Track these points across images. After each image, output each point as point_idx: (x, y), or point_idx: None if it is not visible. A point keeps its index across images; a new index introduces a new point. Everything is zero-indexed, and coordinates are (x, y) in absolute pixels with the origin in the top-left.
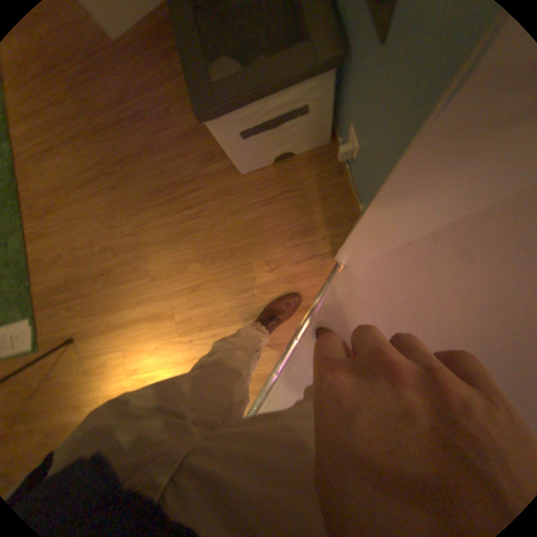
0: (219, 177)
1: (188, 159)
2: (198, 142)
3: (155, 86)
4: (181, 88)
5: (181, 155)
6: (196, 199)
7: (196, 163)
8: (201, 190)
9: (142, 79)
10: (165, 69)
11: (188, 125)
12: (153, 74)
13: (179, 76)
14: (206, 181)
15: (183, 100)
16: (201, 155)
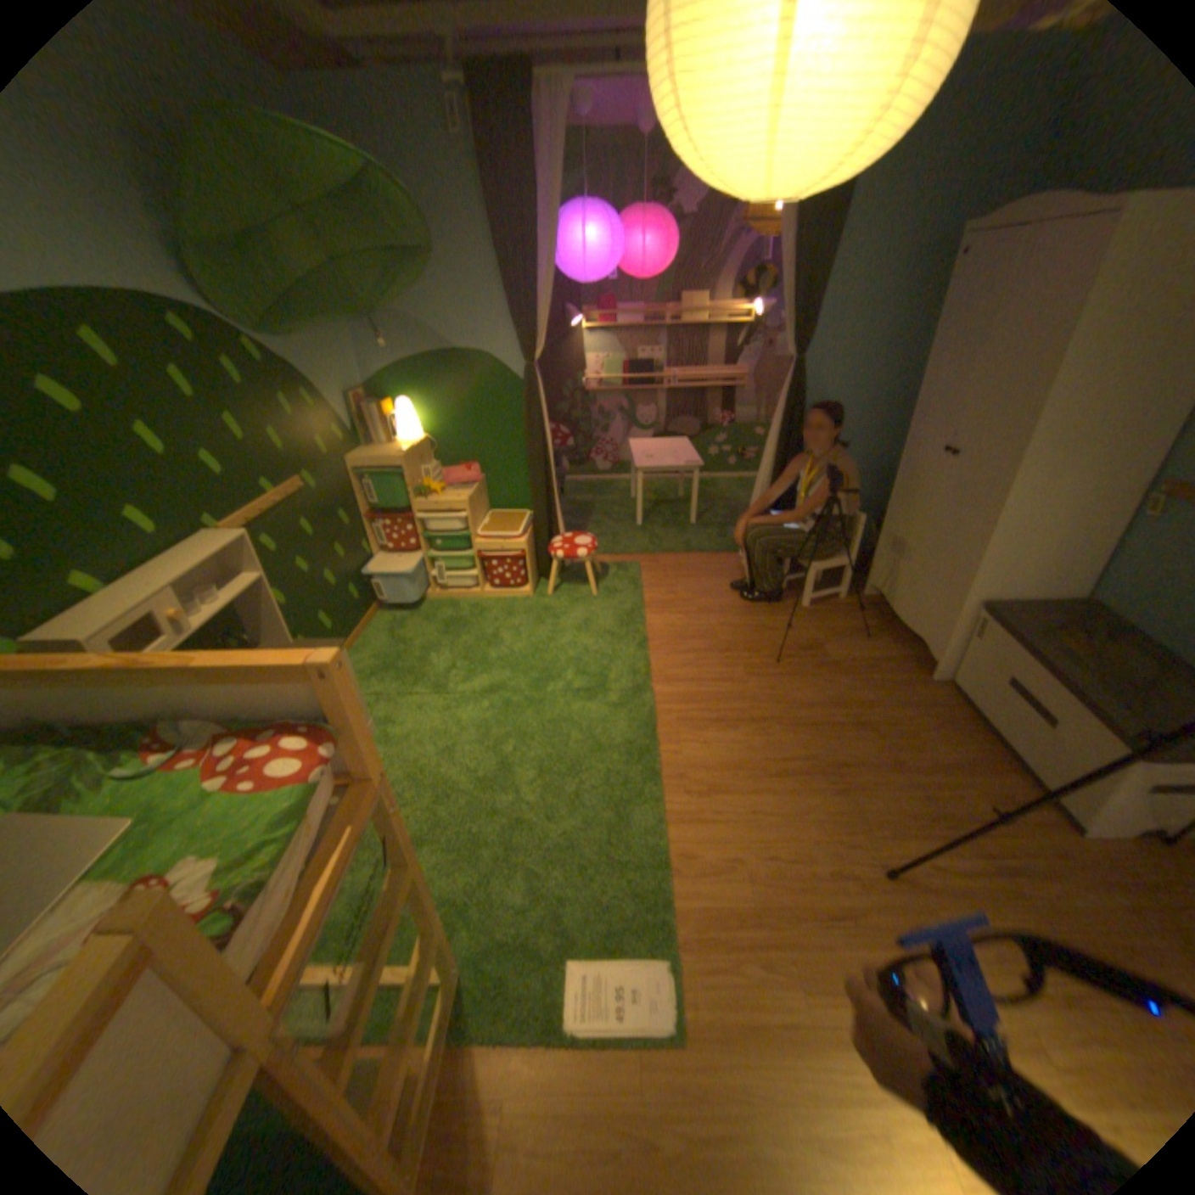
0: (1039, 831)
1: (973, 795)
2: (982, 780)
3: (890, 708)
4: (931, 720)
5: (958, 787)
6: (1009, 849)
7: (989, 804)
8: (1013, 839)
9: (868, 697)
10: (900, 697)
11: (957, 758)
12: (884, 697)
13: (924, 708)
14: (1017, 830)
15: (939, 732)
16: (993, 796)
